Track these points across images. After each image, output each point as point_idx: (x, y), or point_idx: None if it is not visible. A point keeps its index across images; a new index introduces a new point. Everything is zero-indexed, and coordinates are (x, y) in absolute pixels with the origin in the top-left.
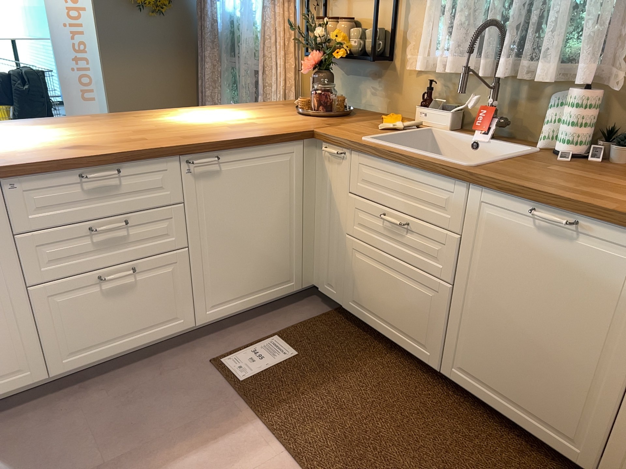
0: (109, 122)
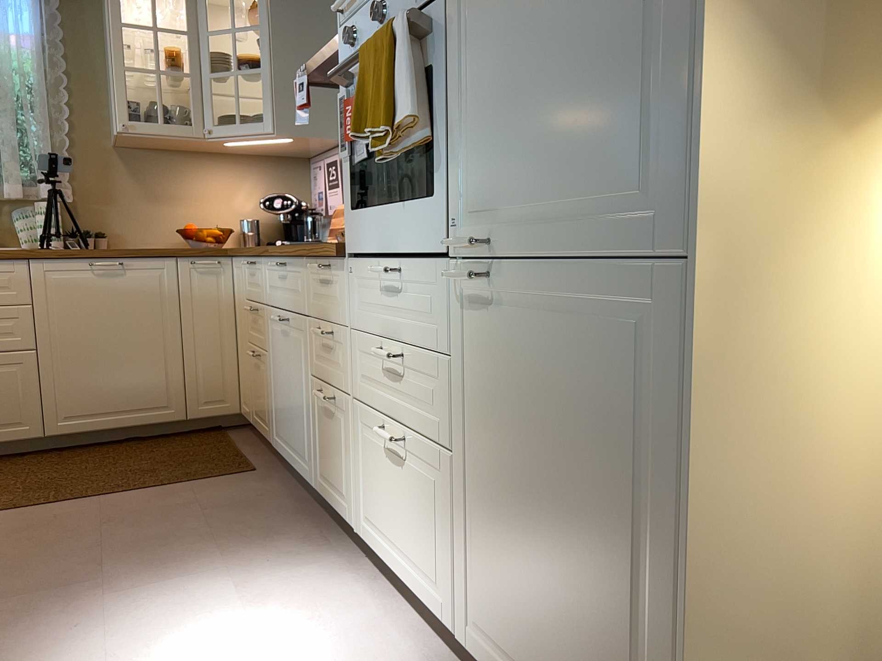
0: None
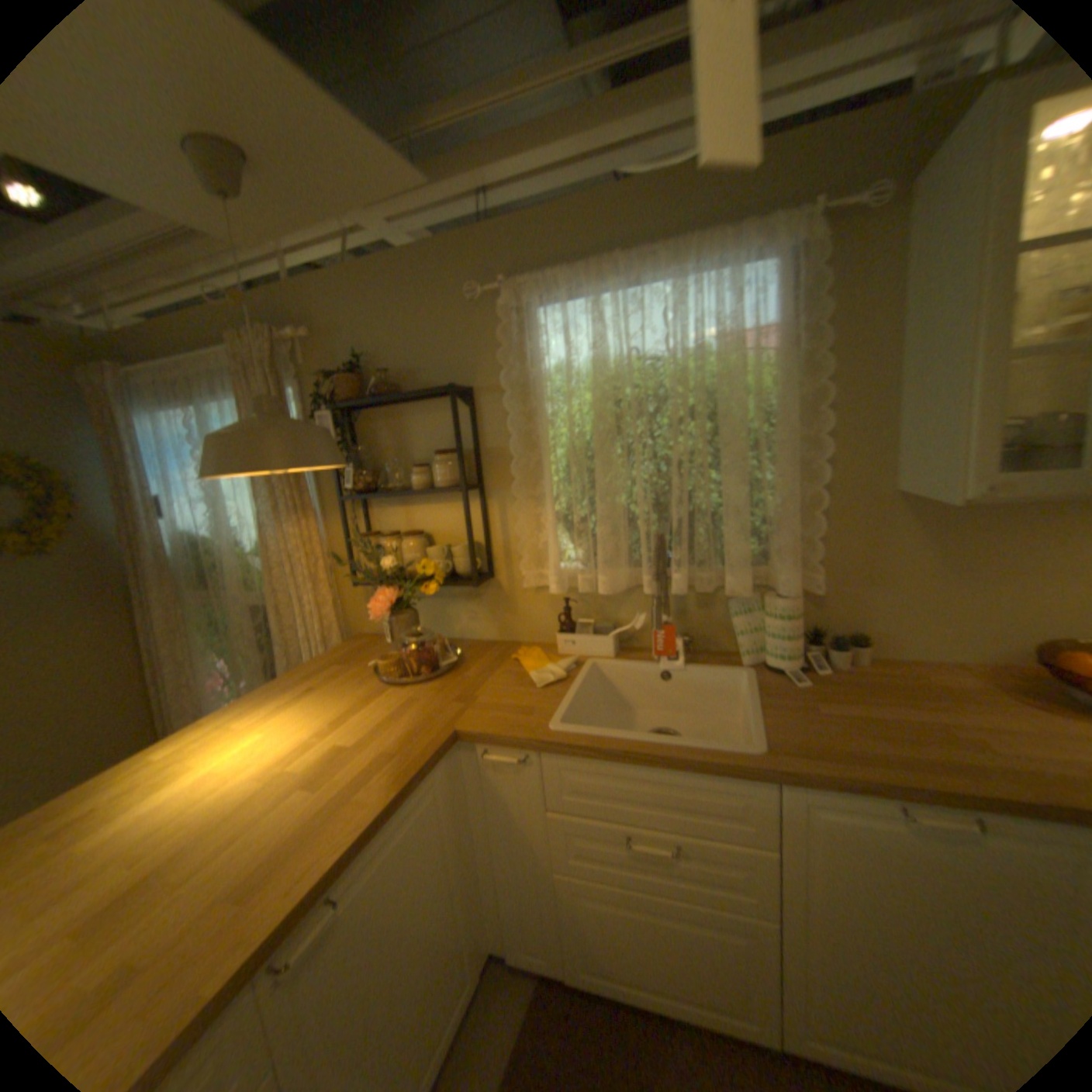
0: None
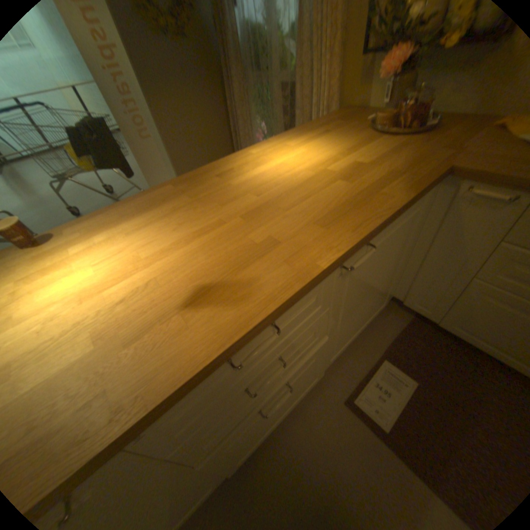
0: (196, 193)
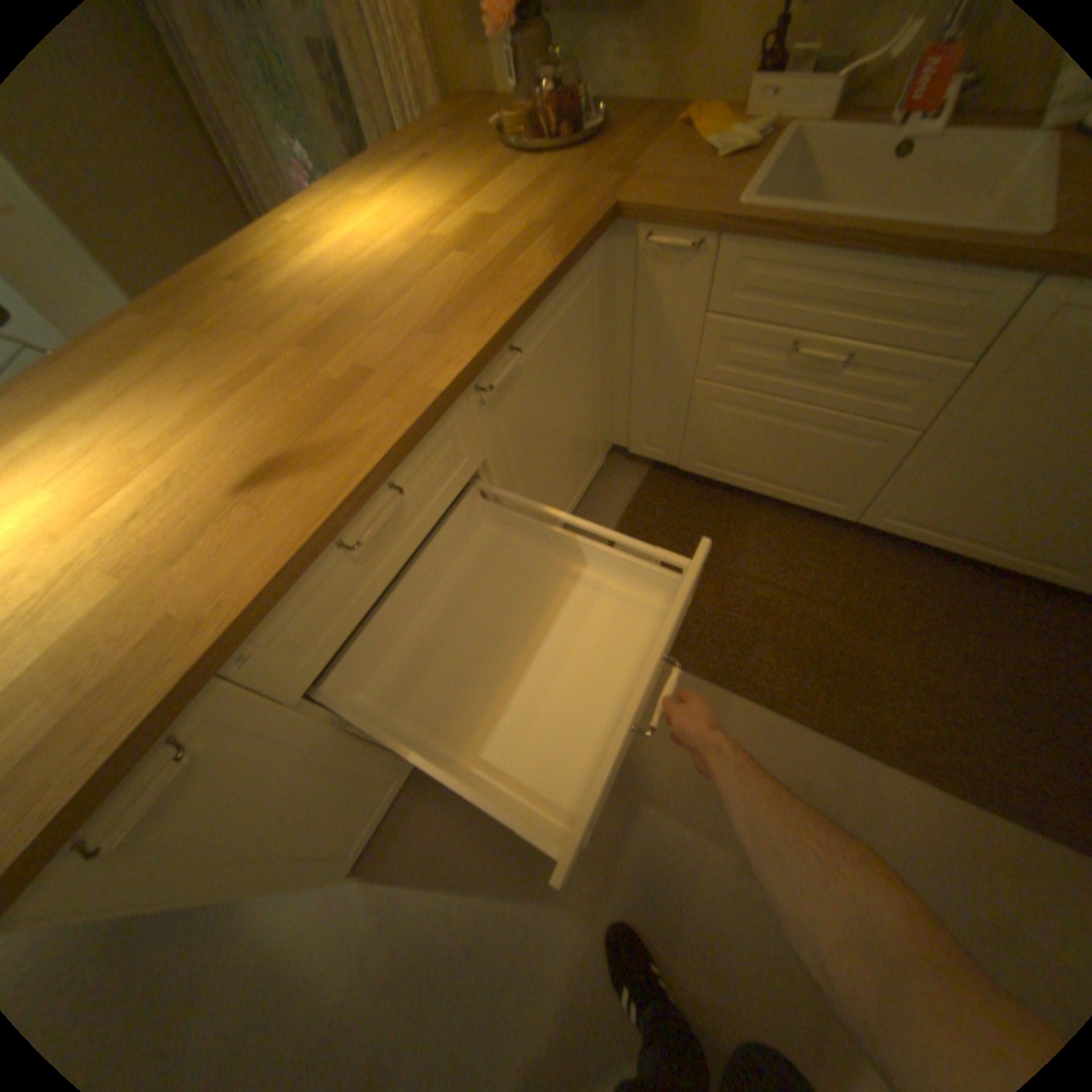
0: (199, 324)
